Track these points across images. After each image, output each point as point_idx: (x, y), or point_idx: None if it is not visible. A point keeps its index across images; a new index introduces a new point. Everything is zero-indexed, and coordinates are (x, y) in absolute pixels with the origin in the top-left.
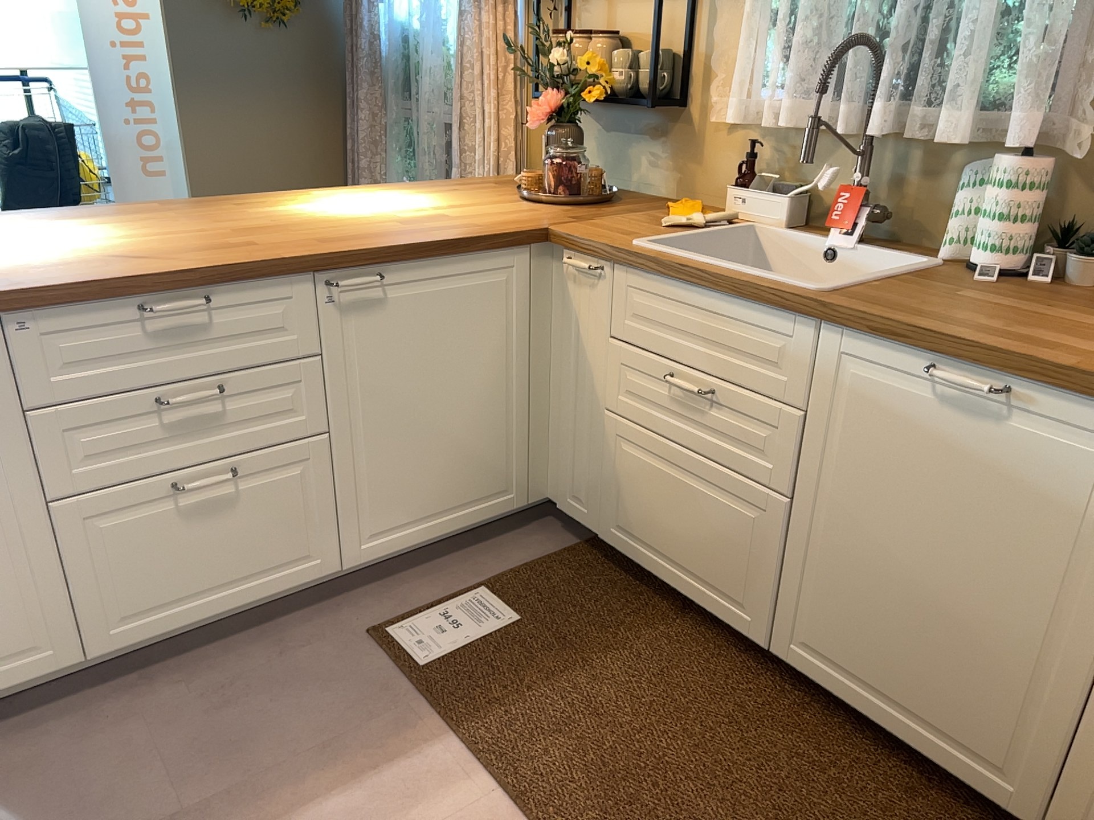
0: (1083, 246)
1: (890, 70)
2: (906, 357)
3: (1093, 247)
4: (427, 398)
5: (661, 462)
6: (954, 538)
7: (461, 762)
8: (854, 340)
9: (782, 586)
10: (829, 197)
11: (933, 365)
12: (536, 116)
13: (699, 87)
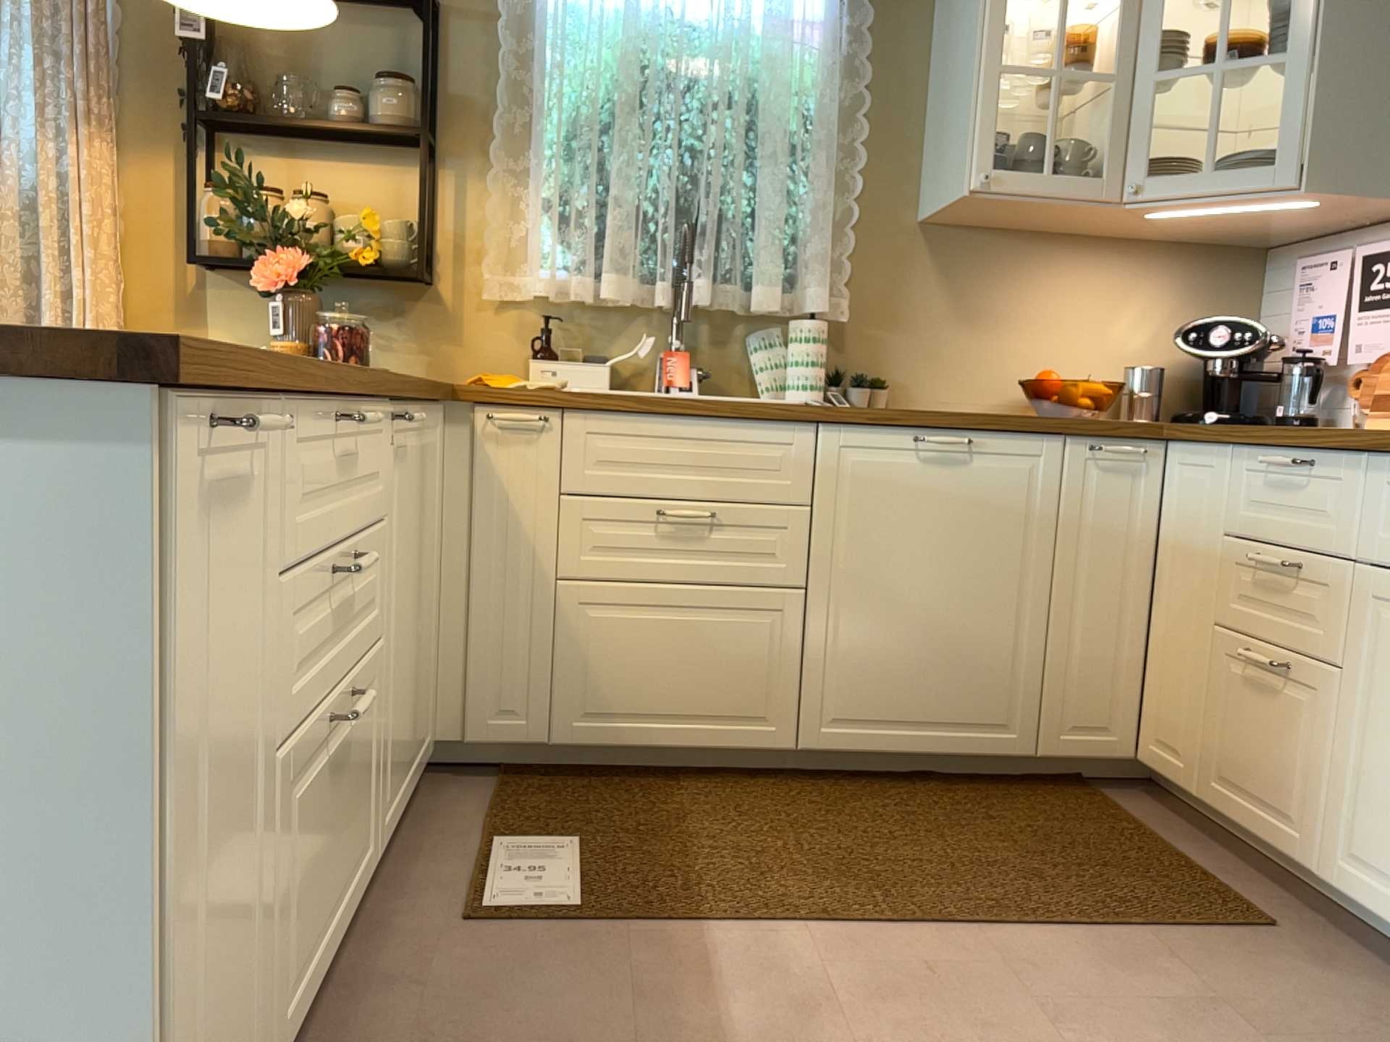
0: (861, 378)
1: (701, 250)
2: (896, 434)
3: (867, 378)
4: (409, 593)
5: (646, 613)
6: (950, 562)
7: (746, 935)
8: (853, 431)
9: (803, 678)
10: (629, 365)
11: (919, 435)
12: (271, 276)
13: (453, 262)
